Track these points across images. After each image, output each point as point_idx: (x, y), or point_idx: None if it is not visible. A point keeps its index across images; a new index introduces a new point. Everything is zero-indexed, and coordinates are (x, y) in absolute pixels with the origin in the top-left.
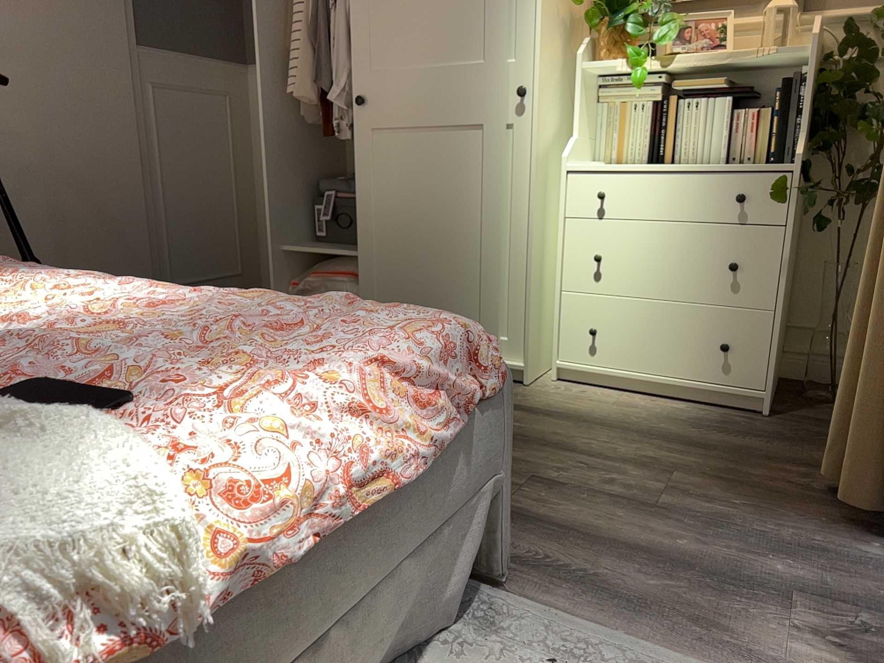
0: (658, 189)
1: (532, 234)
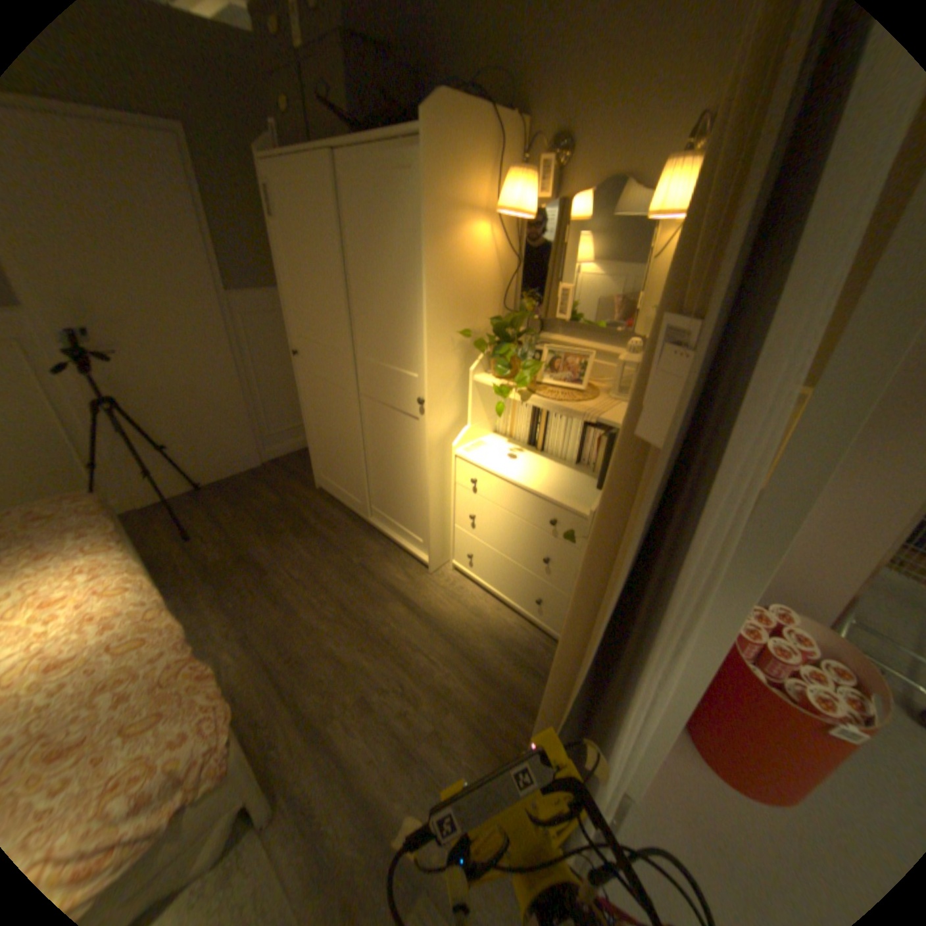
0: (507, 490)
1: (429, 492)
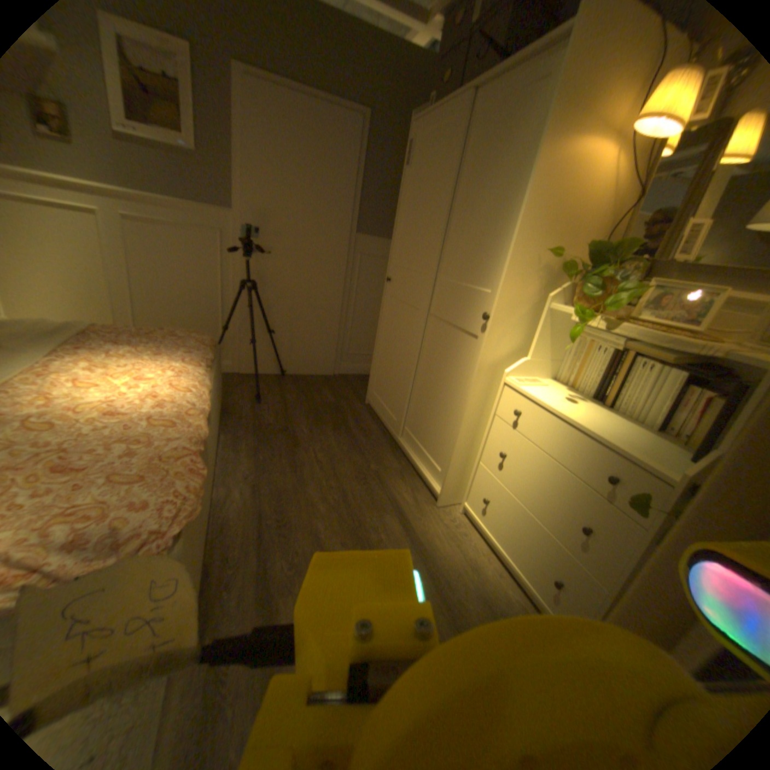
0: (556, 430)
1: (464, 416)
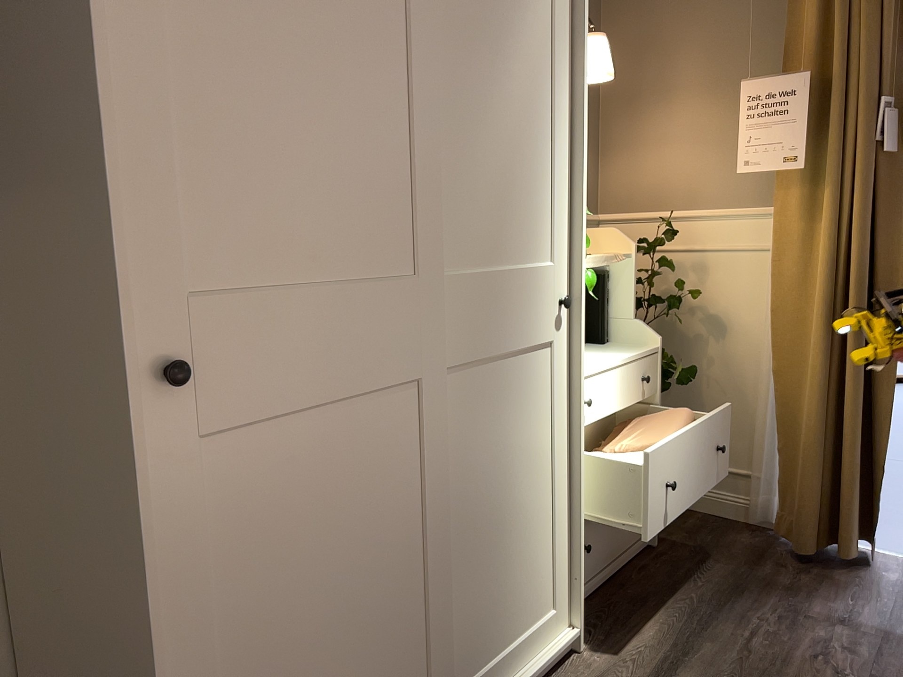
0: (612, 384)
1: (581, 468)
